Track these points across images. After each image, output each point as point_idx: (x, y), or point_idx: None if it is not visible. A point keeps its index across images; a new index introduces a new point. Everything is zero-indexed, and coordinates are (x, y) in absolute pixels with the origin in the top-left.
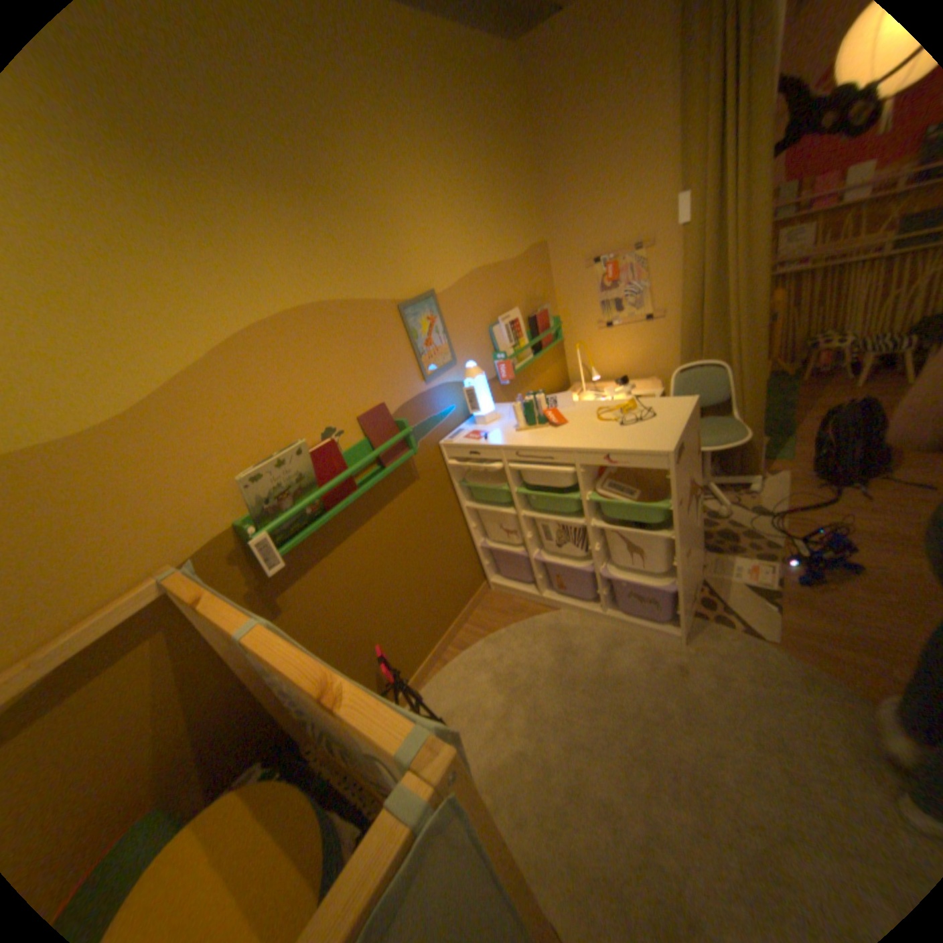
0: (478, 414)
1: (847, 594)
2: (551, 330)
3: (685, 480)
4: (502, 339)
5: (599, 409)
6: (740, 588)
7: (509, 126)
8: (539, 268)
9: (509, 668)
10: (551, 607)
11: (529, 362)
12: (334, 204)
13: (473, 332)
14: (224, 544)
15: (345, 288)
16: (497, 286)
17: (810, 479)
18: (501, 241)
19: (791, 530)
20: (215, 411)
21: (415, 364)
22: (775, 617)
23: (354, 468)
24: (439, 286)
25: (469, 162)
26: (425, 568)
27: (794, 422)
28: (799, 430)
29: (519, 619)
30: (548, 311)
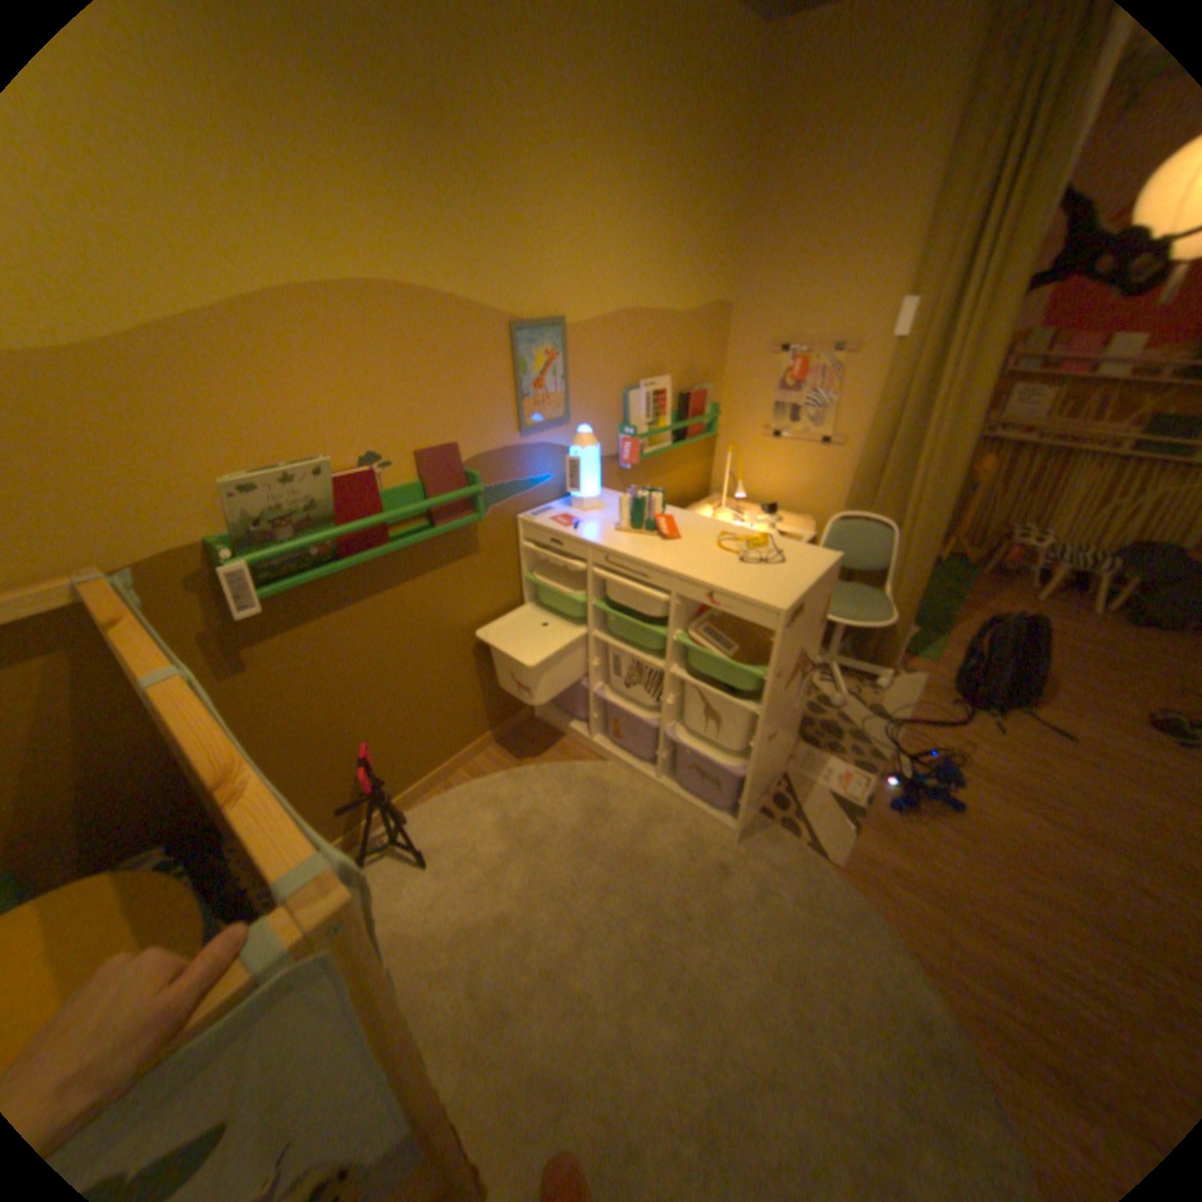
0: (577, 496)
1: (938, 833)
2: (703, 419)
3: (793, 650)
4: (638, 410)
5: (723, 534)
6: (823, 793)
7: (728, 136)
8: (714, 335)
9: (525, 814)
10: (598, 756)
11: (663, 450)
12: (458, 158)
13: (602, 389)
14: (186, 562)
15: (444, 276)
16: (651, 341)
17: (947, 691)
18: (674, 283)
19: (905, 743)
20: (215, 384)
21: (513, 406)
22: (849, 836)
23: (392, 515)
24: (574, 315)
25: (660, 166)
26: (456, 667)
27: (955, 619)
28: (957, 630)
29: (557, 759)
30: (708, 394)
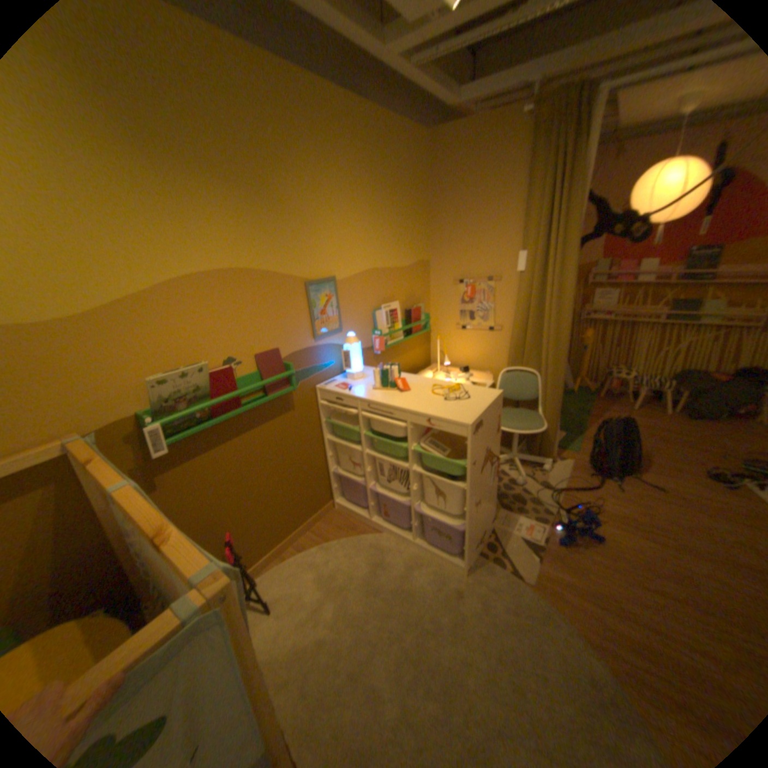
0: (350, 372)
1: (590, 558)
2: (420, 323)
3: (480, 448)
4: (382, 321)
5: (435, 386)
6: (517, 540)
7: (415, 181)
8: (421, 278)
9: (331, 572)
10: (376, 530)
11: (399, 342)
12: (273, 207)
13: (360, 312)
14: (125, 427)
15: (268, 263)
16: (385, 284)
17: (586, 469)
18: (395, 254)
19: (564, 503)
20: (145, 328)
21: (309, 326)
22: (536, 565)
23: (242, 391)
24: (340, 275)
25: (380, 198)
26: (284, 481)
27: (586, 425)
28: (588, 432)
29: (350, 536)
30: (422, 309)
